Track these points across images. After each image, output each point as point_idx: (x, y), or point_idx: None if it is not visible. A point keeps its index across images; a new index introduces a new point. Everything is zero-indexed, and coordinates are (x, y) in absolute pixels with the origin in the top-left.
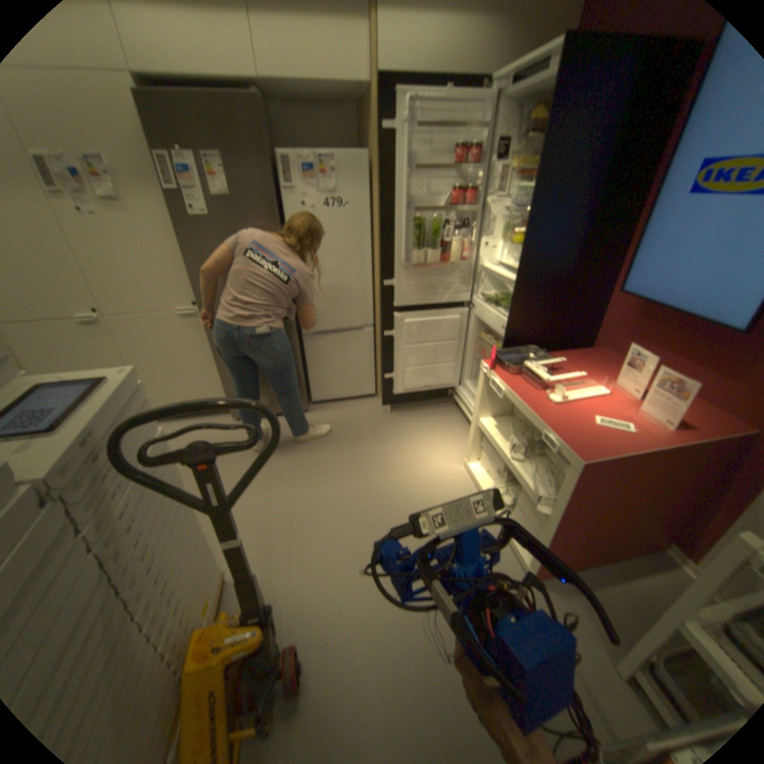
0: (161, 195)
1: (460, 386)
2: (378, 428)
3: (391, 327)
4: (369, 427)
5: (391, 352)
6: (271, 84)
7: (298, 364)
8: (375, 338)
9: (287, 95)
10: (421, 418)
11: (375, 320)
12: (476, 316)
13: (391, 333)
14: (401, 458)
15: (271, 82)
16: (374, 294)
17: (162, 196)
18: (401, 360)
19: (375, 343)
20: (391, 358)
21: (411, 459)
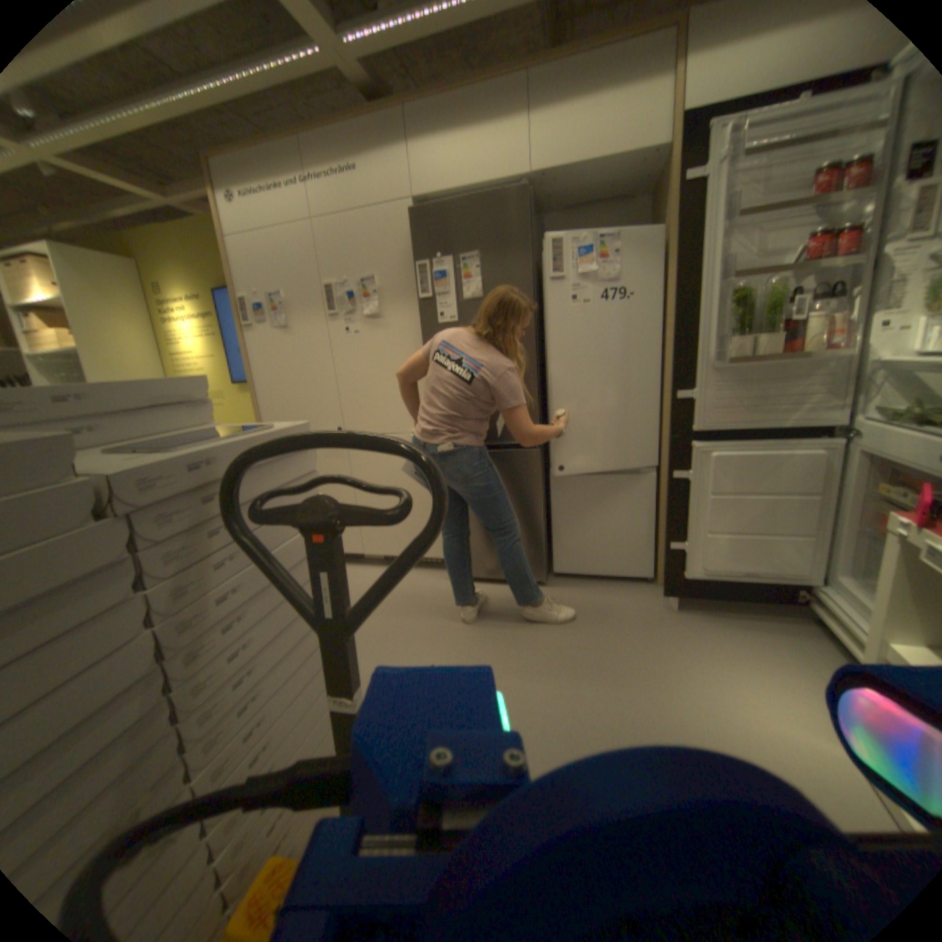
0: (417, 309)
1: (827, 587)
2: (653, 632)
3: (687, 464)
4: (637, 627)
5: (685, 507)
6: (545, 183)
7: (538, 512)
8: (659, 487)
9: (565, 199)
10: (738, 633)
11: (660, 459)
12: (864, 450)
13: (686, 475)
14: (695, 692)
15: (545, 179)
16: (661, 421)
17: (418, 311)
18: (702, 521)
19: (658, 496)
20: (684, 517)
21: (717, 700)
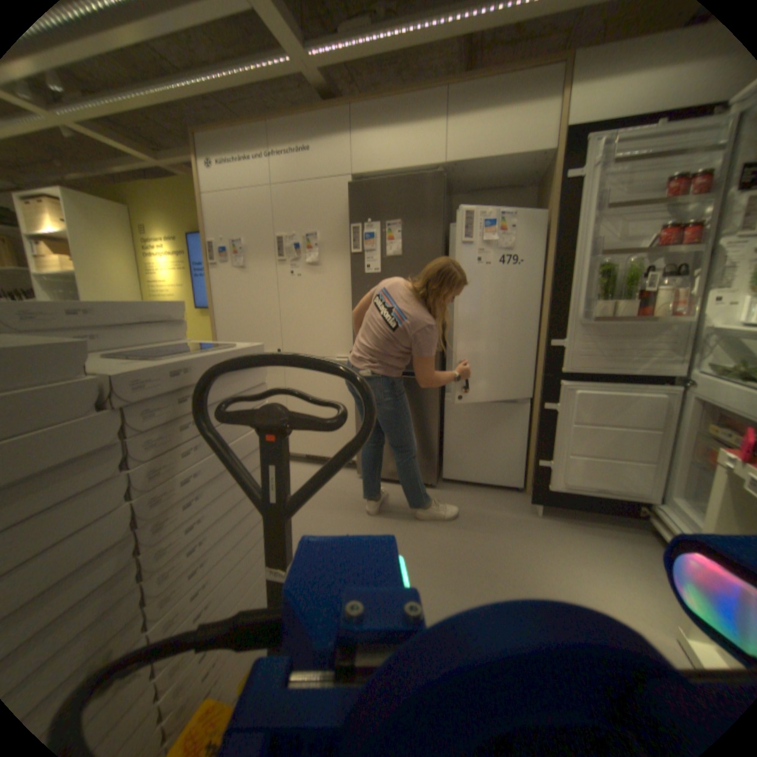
0: (349, 261)
1: (664, 505)
2: (521, 533)
3: (556, 398)
4: (509, 528)
5: (552, 432)
6: (456, 171)
7: (434, 428)
8: (532, 415)
9: (470, 184)
10: (591, 538)
11: (534, 393)
12: (698, 398)
13: (555, 407)
14: (554, 585)
15: (457, 169)
16: (536, 362)
17: (350, 263)
18: (566, 445)
19: (531, 423)
20: (551, 441)
21: (572, 593)
